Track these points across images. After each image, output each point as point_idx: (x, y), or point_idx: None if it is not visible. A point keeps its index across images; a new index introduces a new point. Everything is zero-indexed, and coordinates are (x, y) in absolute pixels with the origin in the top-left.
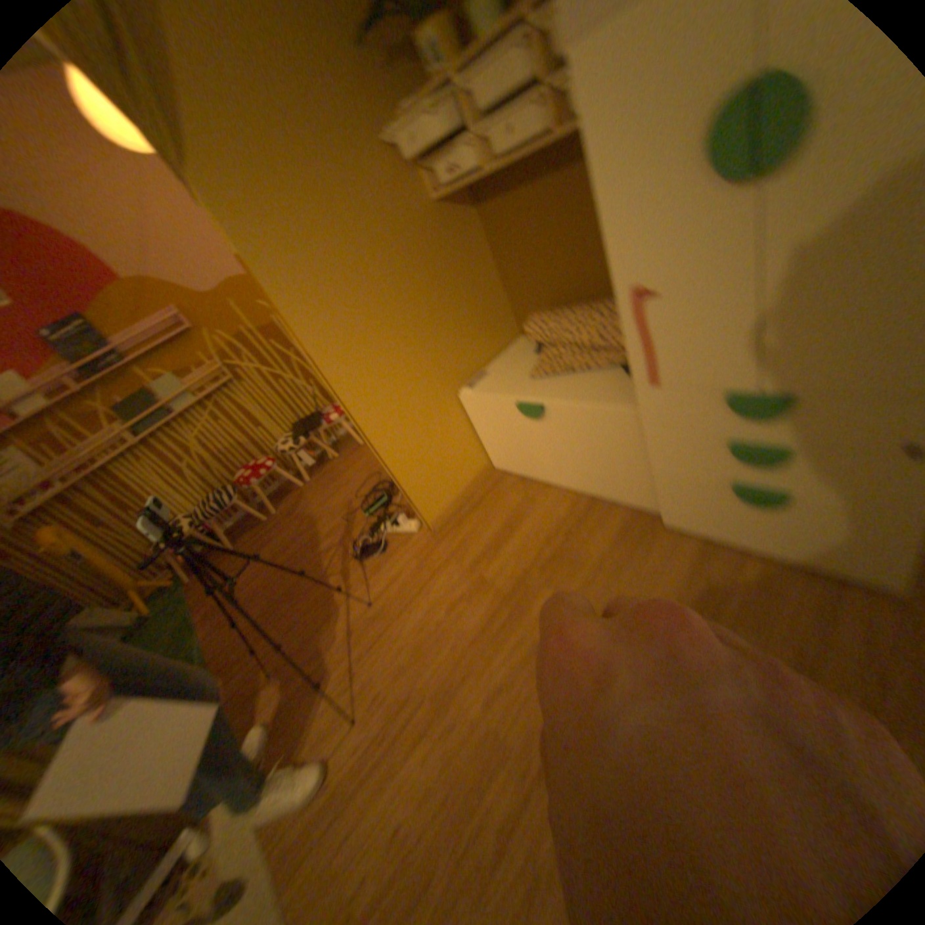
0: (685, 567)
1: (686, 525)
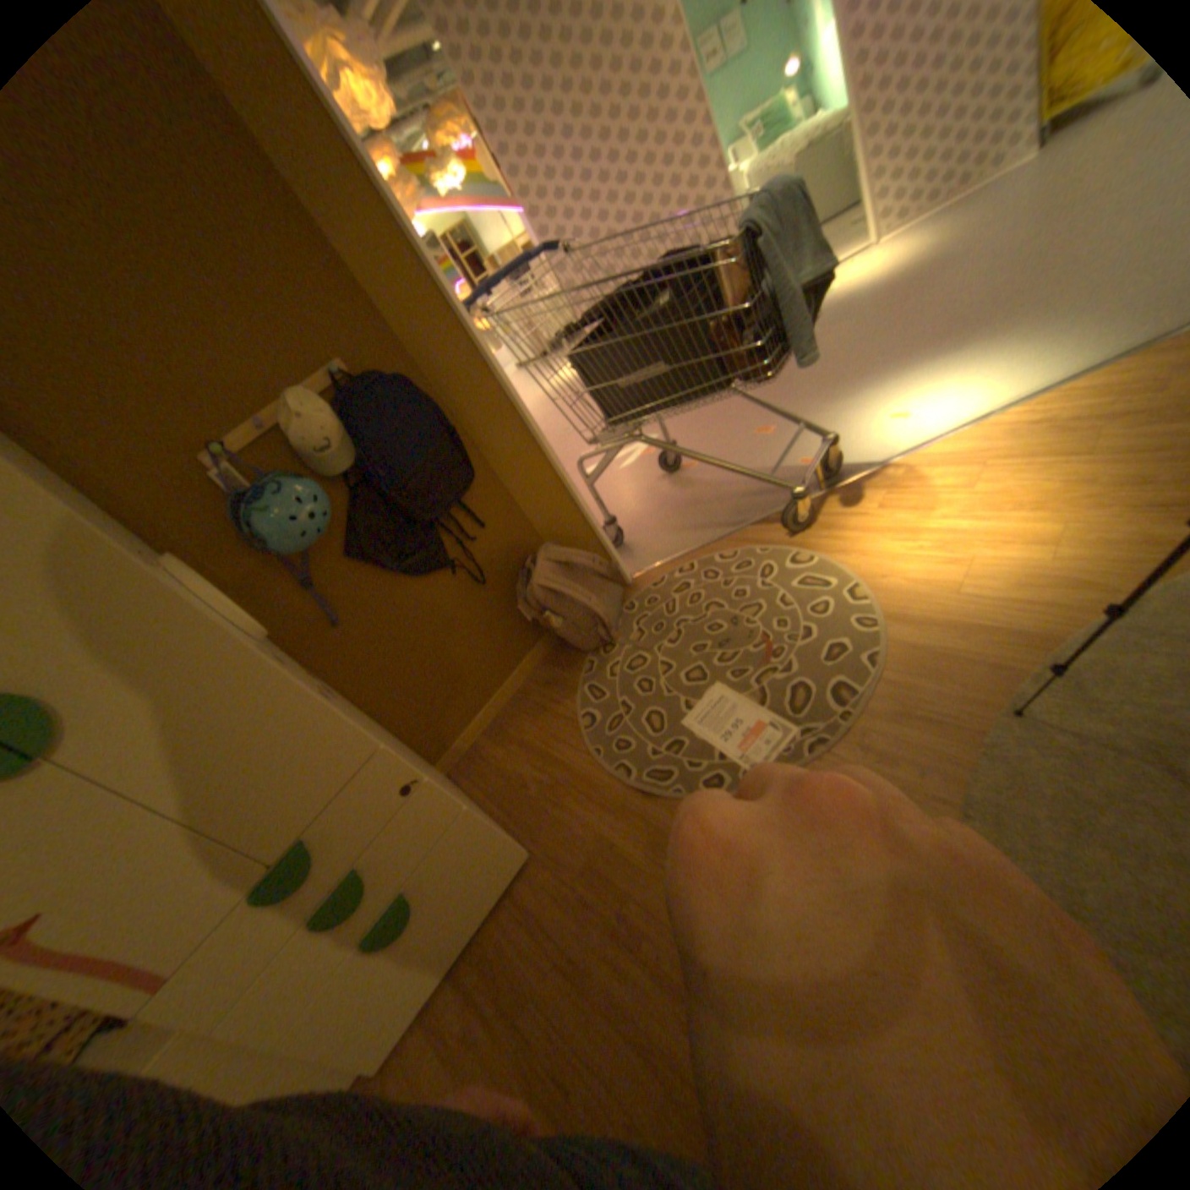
0: (439, 1065)
1: (392, 1037)
